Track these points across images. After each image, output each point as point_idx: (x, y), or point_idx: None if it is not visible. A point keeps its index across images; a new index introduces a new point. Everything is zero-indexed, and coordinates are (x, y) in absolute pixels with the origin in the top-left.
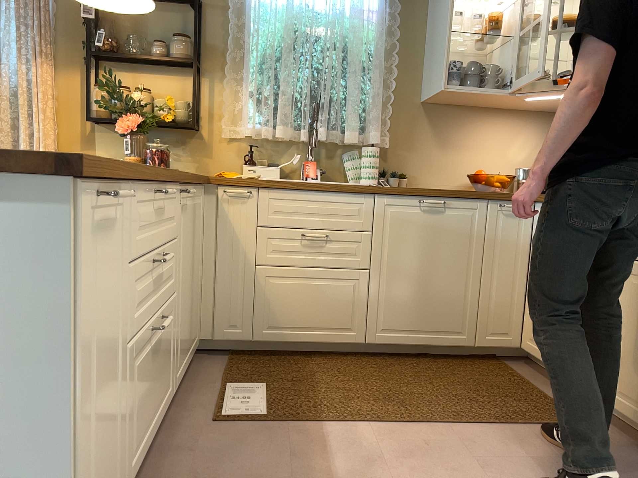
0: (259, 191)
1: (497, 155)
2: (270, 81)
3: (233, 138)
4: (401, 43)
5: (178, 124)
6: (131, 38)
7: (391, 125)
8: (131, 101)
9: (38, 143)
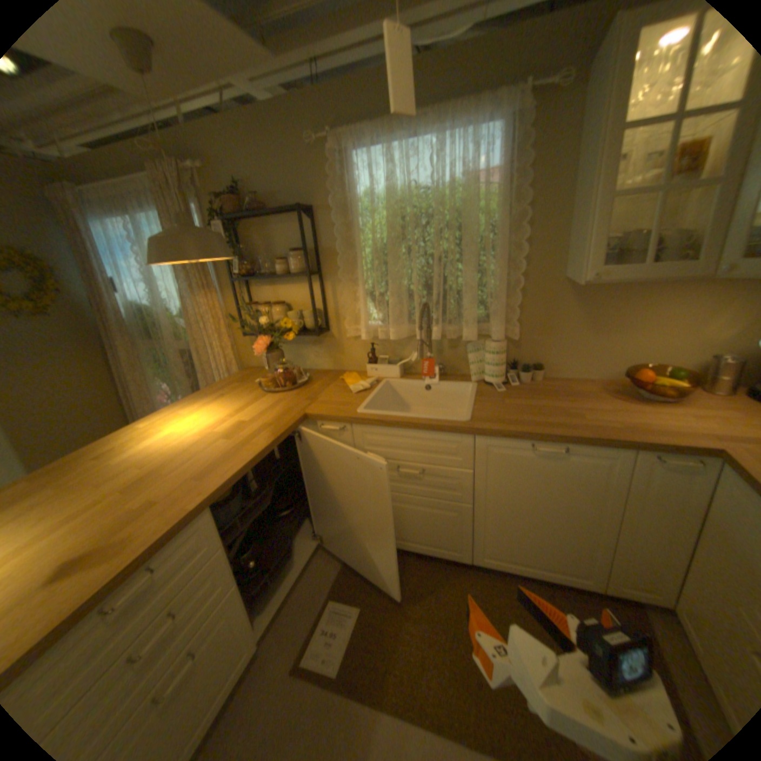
0: (353, 426)
1: (682, 335)
2: (380, 279)
3: (357, 336)
4: (537, 203)
5: (308, 329)
6: (261, 254)
7: (523, 308)
8: (258, 325)
9: (216, 356)
